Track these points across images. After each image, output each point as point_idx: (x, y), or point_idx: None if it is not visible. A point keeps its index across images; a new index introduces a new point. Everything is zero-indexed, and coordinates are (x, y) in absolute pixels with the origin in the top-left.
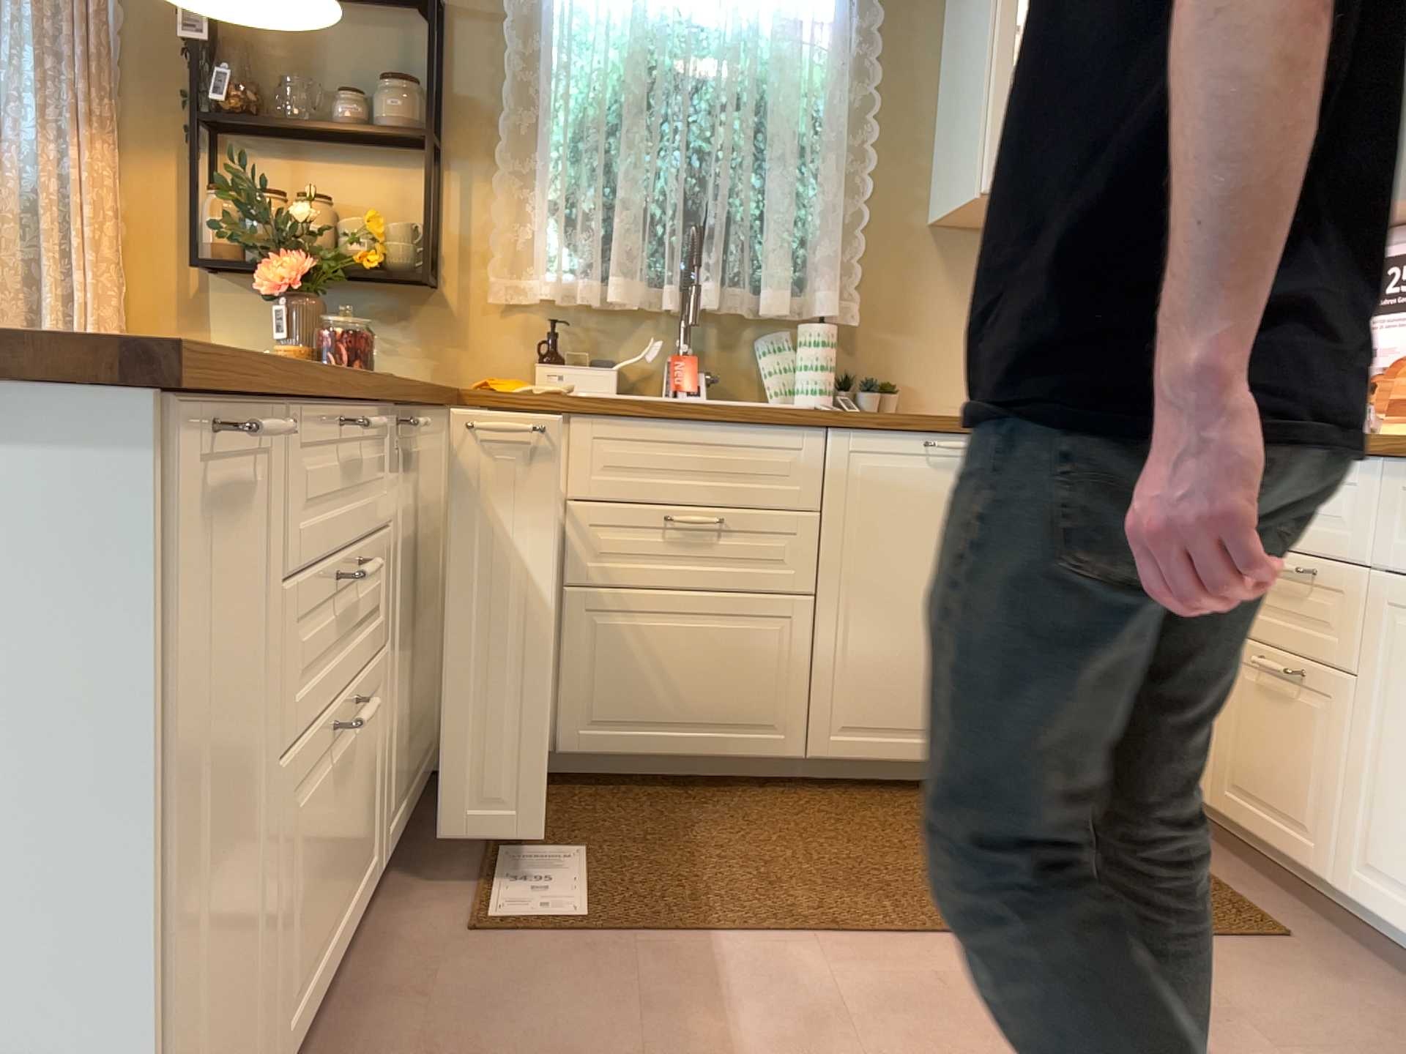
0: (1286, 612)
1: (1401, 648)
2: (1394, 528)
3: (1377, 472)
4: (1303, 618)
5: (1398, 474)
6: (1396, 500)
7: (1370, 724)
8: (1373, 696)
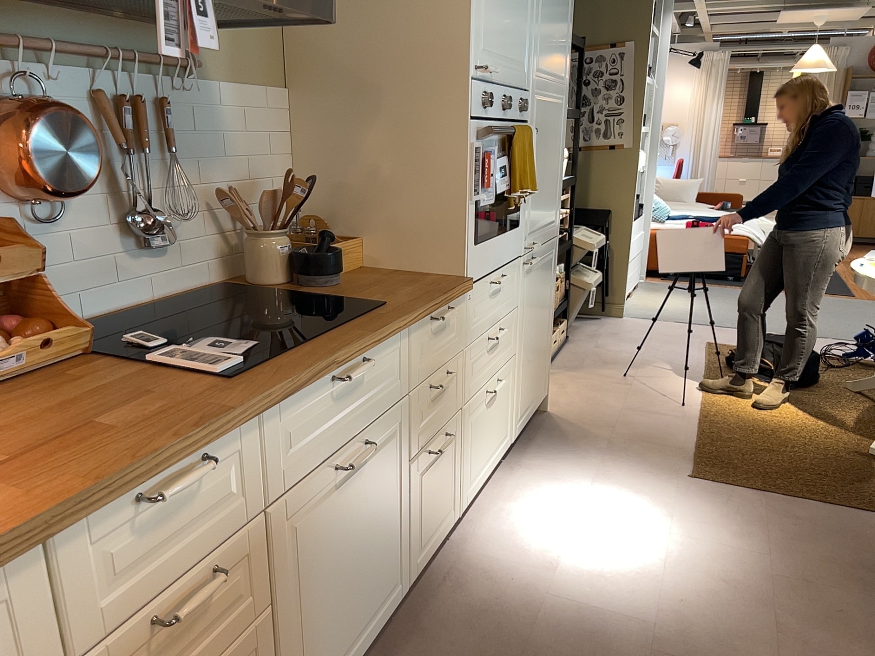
0: (177, 653)
1: (295, 543)
2: (273, 463)
3: (251, 426)
4: (201, 631)
5: (270, 415)
6: (271, 438)
7: (284, 624)
8: (282, 602)
